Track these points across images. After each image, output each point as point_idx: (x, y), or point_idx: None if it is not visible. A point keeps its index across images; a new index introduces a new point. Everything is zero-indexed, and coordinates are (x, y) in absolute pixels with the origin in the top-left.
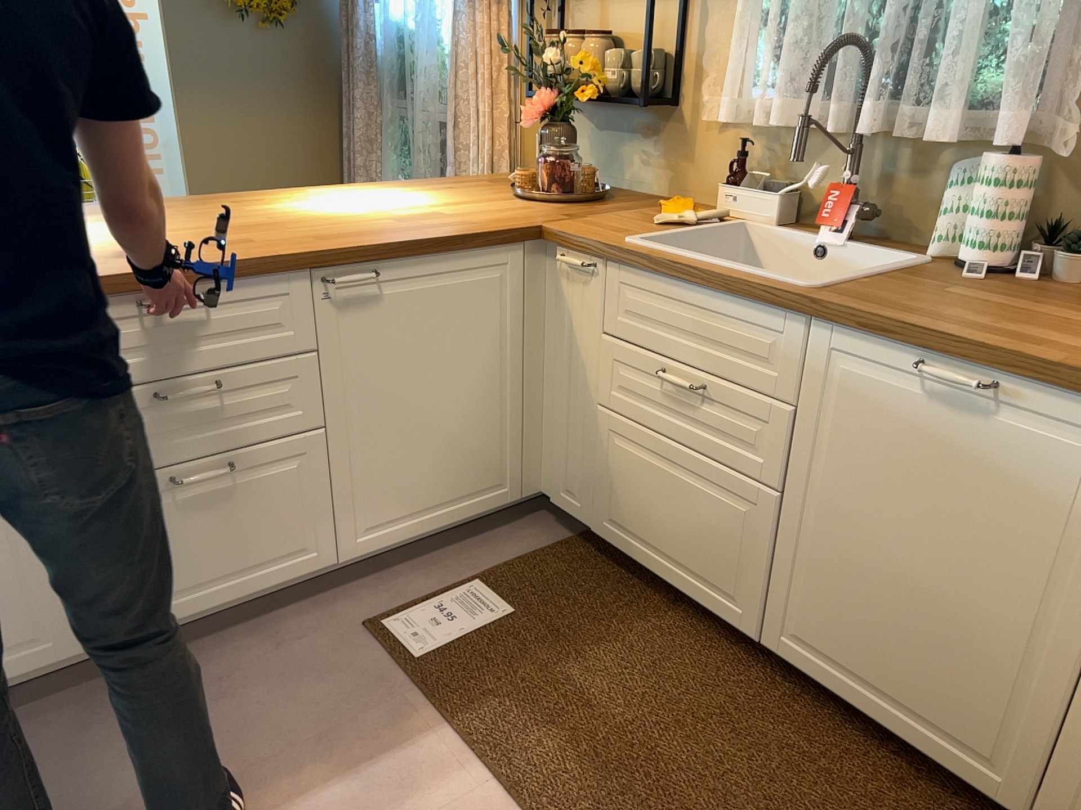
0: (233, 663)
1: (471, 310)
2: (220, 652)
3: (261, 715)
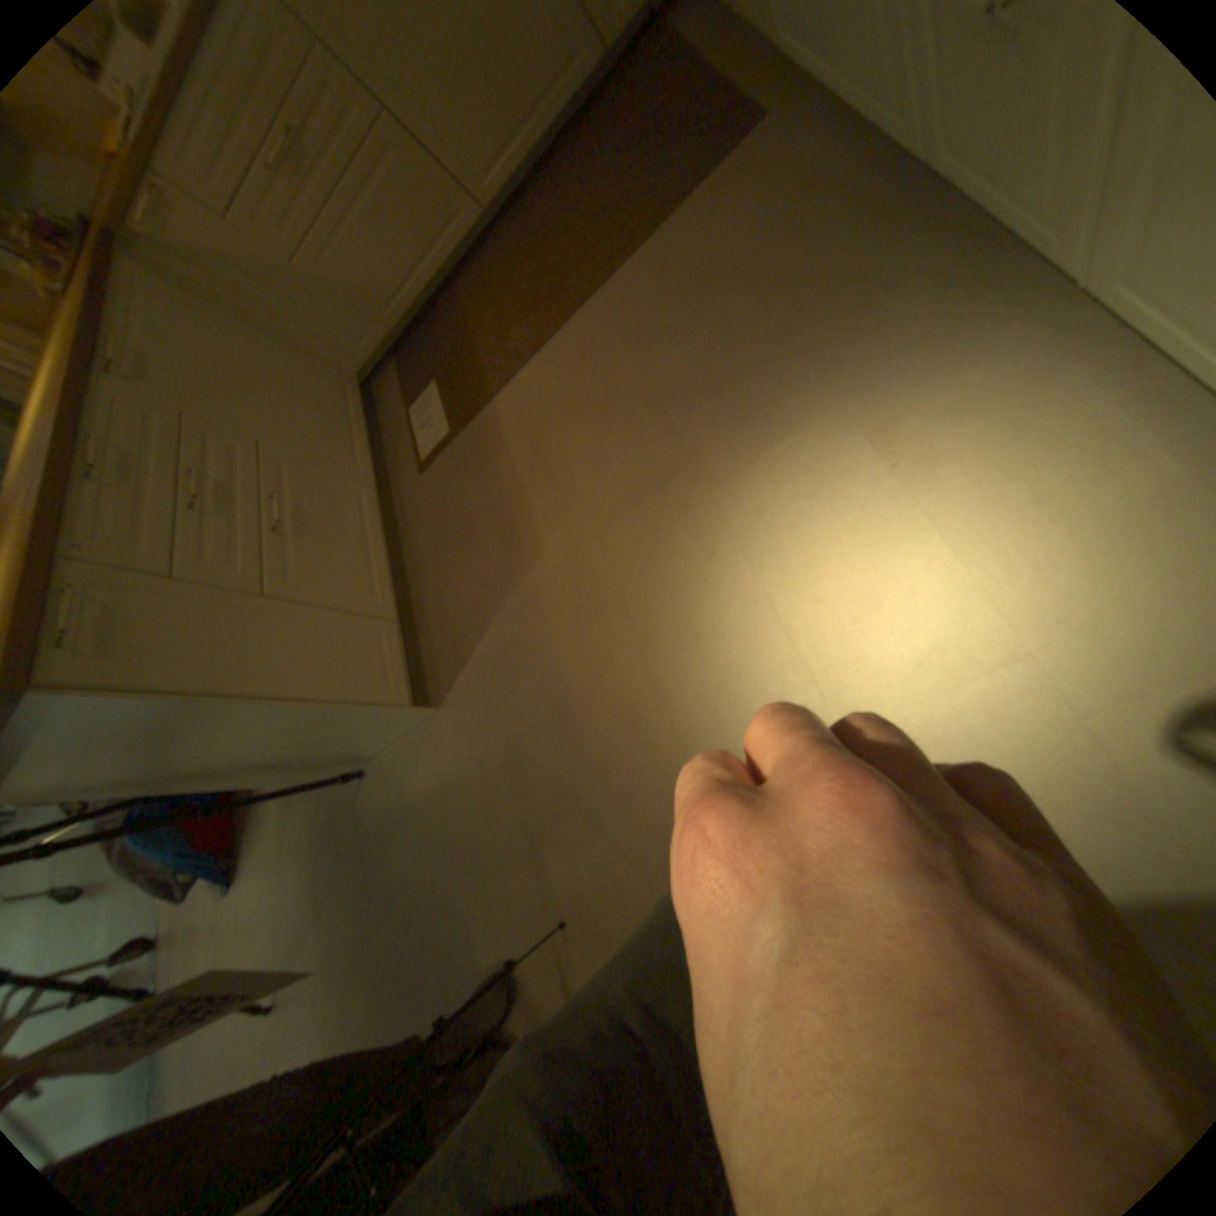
0: (429, 545)
1: (180, 315)
2: (421, 556)
3: (464, 512)
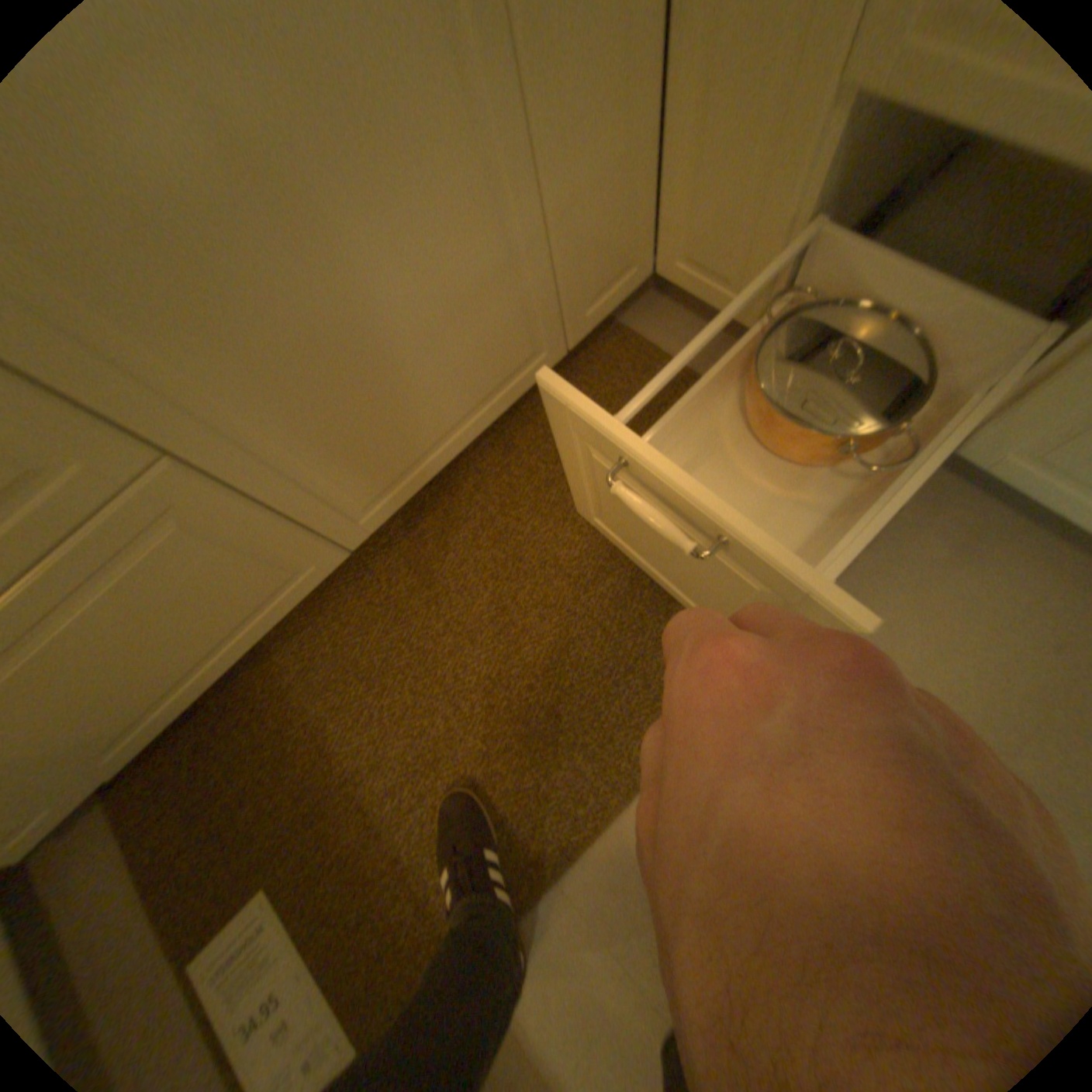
0: None
1: None
2: None
3: None
